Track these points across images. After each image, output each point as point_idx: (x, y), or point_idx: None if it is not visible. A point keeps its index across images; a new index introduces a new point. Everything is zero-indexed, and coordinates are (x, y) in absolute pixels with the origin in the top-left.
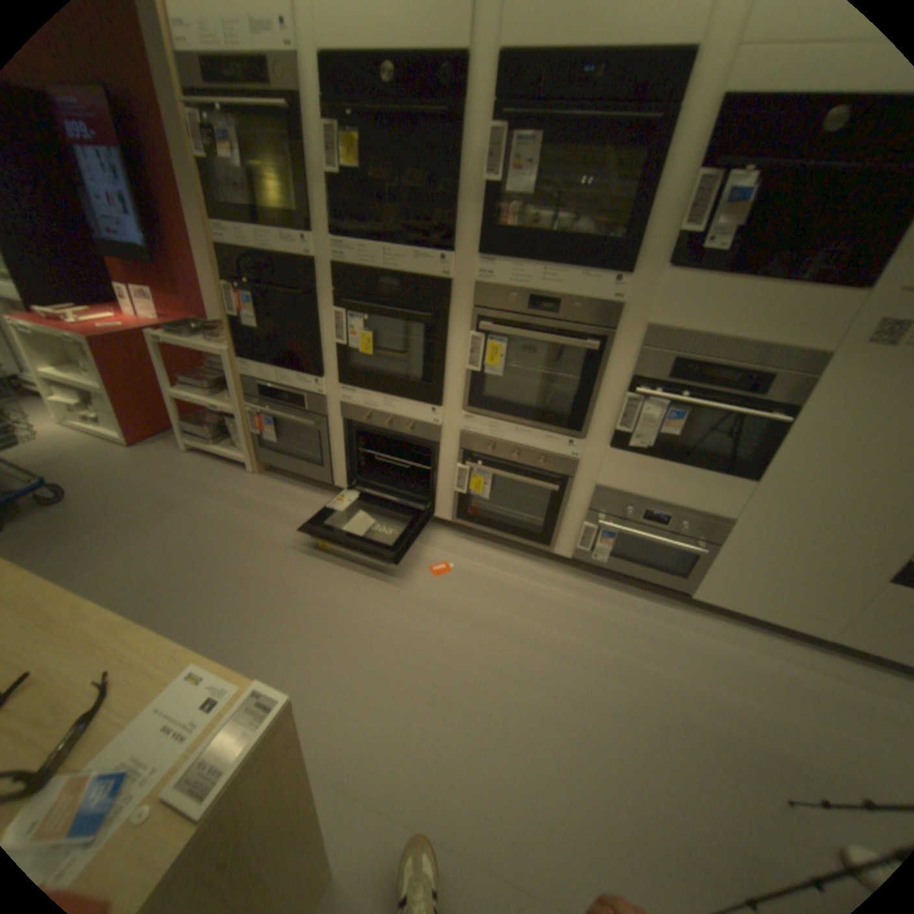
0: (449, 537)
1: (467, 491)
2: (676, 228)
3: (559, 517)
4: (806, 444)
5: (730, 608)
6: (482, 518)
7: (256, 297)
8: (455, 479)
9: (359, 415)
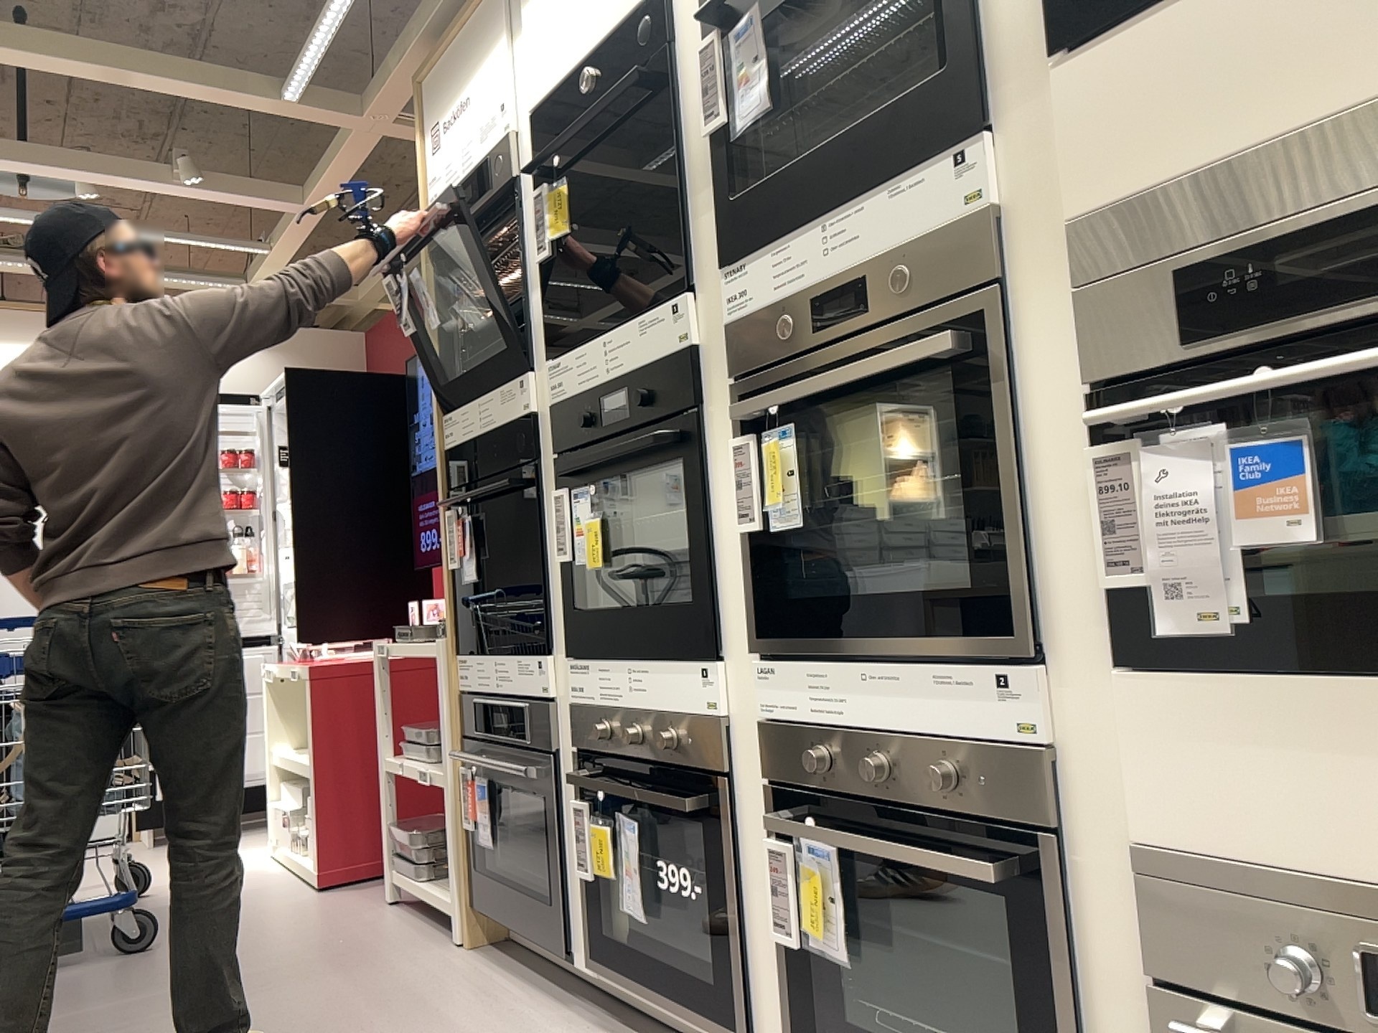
0: None
1: (805, 938)
2: None
3: (1072, 1029)
4: None
5: None
6: None
7: (495, 523)
8: (776, 895)
9: (594, 726)
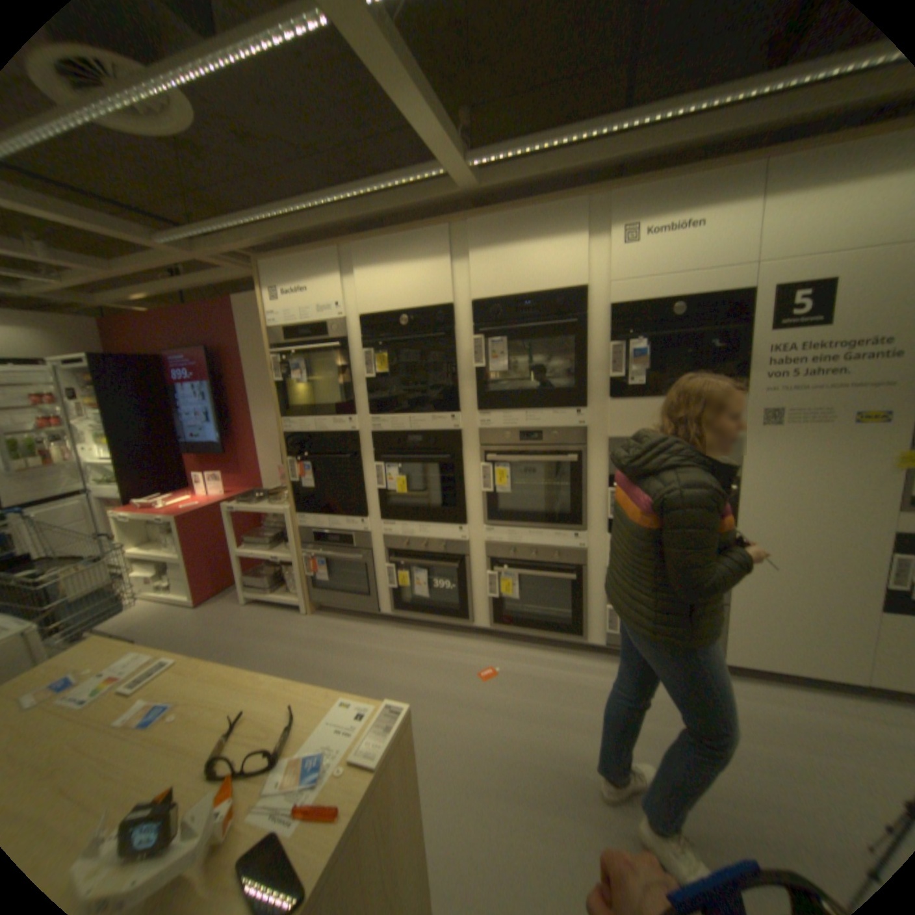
0: (490, 645)
1: (500, 596)
2: (607, 376)
3: (584, 605)
4: (757, 505)
5: (764, 670)
6: (517, 620)
7: (313, 464)
8: (488, 587)
9: (399, 543)
